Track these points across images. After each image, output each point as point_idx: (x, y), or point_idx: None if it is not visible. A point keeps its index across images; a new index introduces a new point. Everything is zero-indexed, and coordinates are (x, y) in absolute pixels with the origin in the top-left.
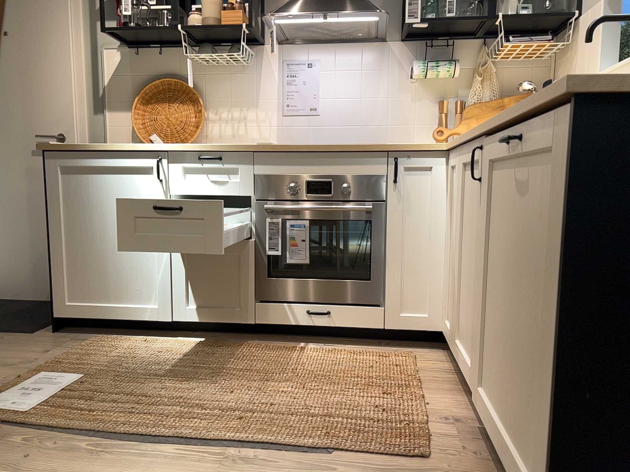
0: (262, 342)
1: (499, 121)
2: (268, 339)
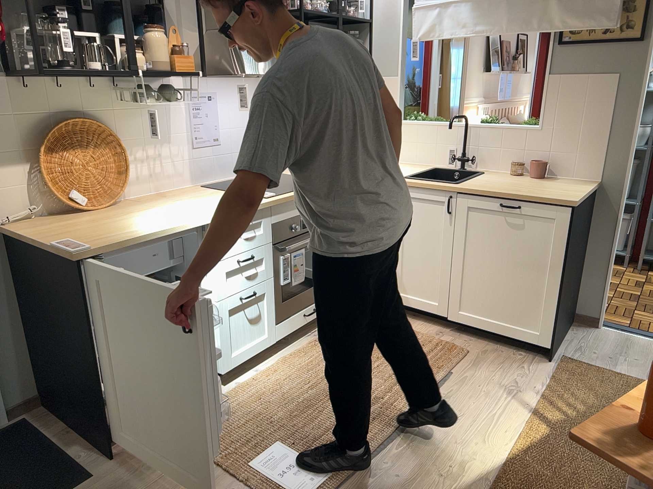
0: (278, 353)
1: (480, 190)
2: (274, 349)
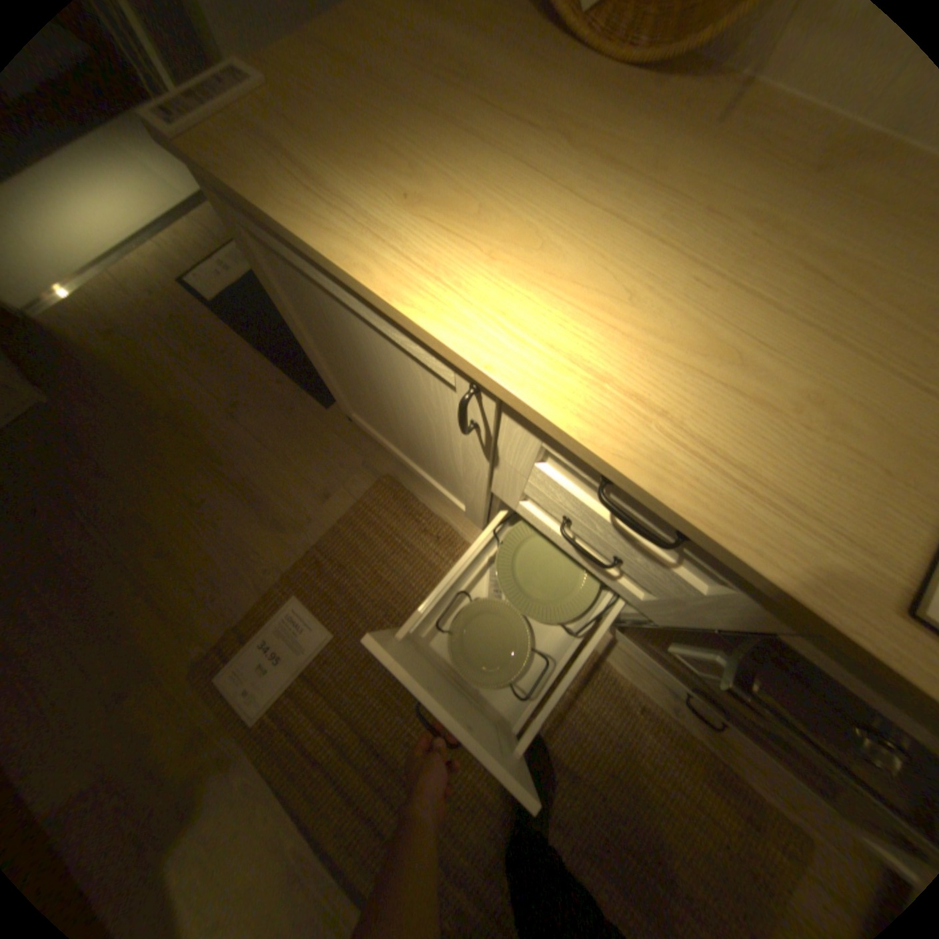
0: None
1: None
2: None
